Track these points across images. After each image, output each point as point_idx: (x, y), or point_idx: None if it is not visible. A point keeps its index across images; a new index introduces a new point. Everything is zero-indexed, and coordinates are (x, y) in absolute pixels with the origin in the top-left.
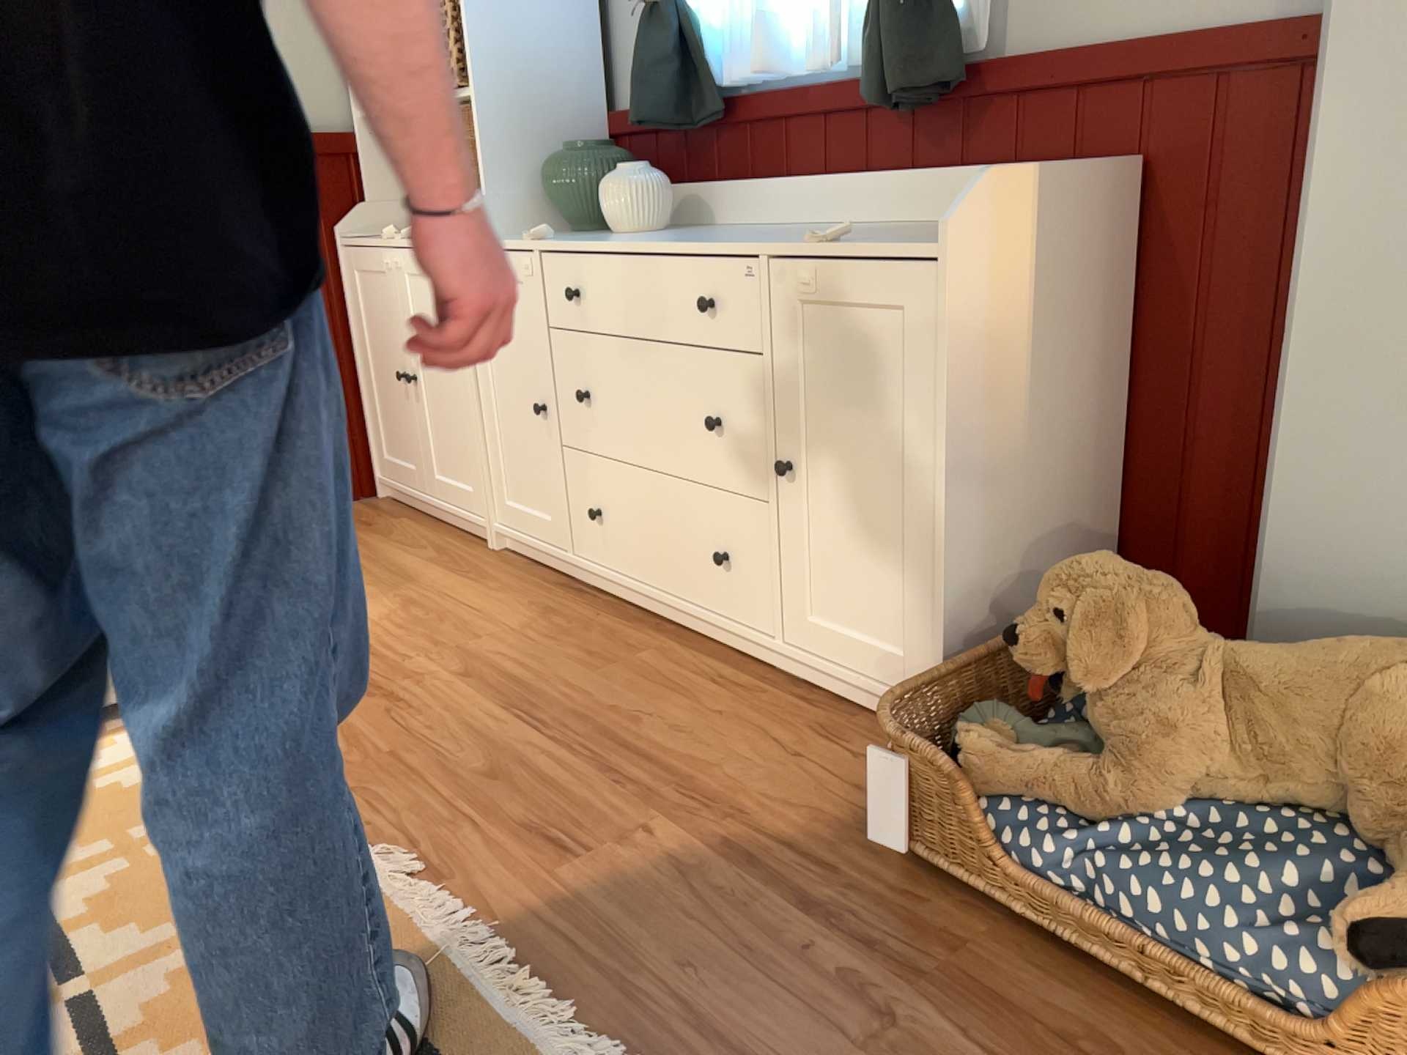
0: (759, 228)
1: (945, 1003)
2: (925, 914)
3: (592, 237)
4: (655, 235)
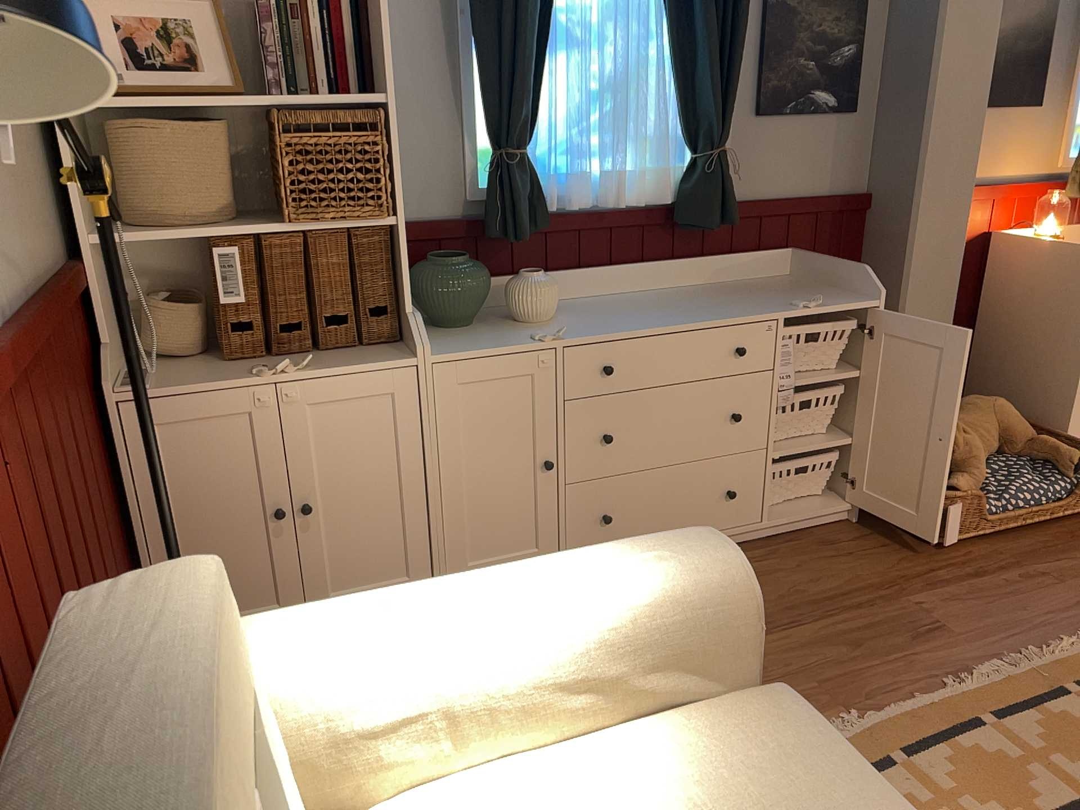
0: (599, 302)
1: (1033, 564)
2: (980, 555)
3: (534, 328)
4: (575, 317)
